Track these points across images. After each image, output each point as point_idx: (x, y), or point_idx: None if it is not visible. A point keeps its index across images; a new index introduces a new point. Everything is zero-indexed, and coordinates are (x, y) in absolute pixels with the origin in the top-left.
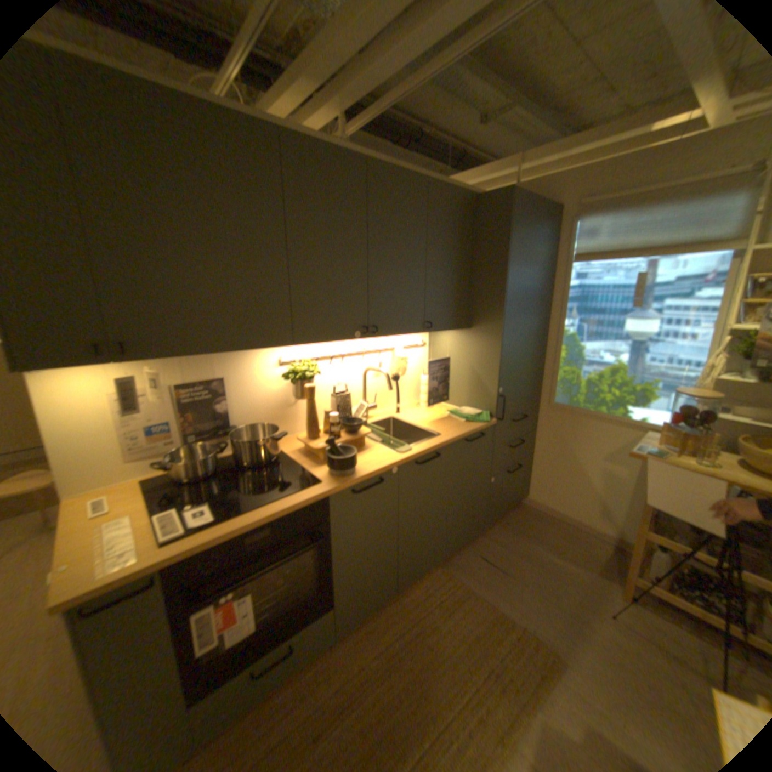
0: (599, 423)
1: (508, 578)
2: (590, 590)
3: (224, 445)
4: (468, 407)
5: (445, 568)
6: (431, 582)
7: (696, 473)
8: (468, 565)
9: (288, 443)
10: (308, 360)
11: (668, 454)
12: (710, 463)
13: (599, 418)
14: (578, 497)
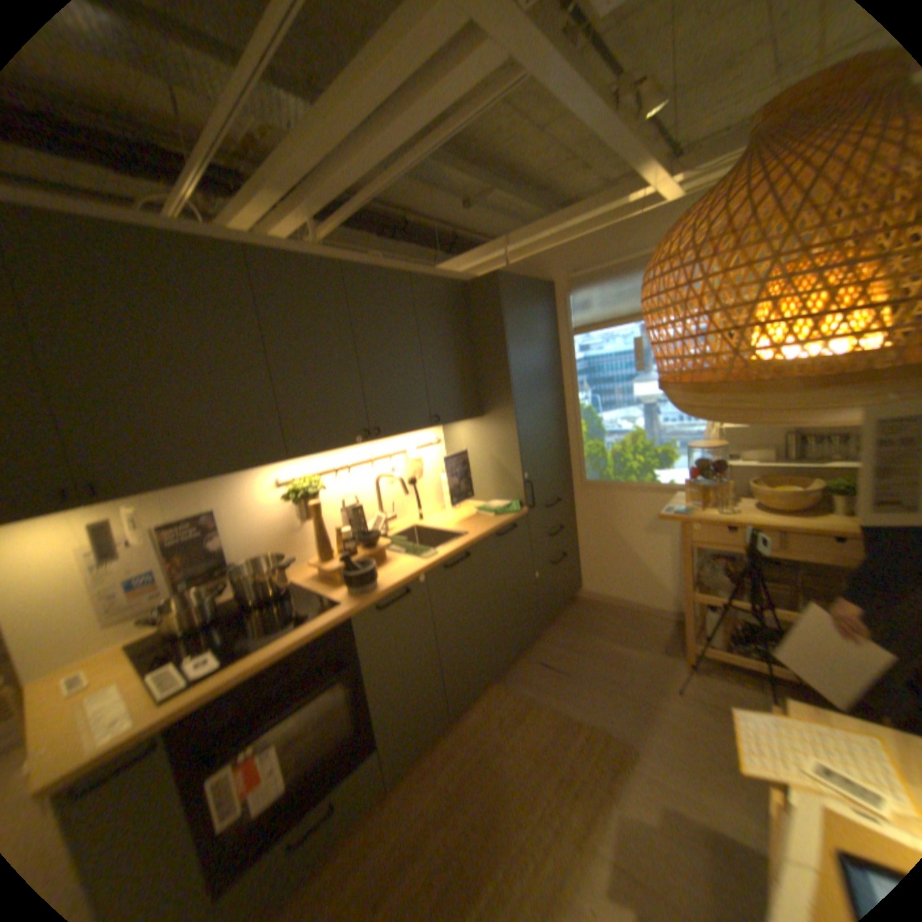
0: (631, 493)
1: (570, 677)
2: (654, 670)
3: (224, 584)
4: (497, 499)
5: (501, 683)
6: (487, 700)
7: (717, 522)
8: (526, 674)
9: (299, 571)
10: (309, 475)
11: (693, 510)
12: (731, 510)
13: (631, 488)
14: (629, 575)
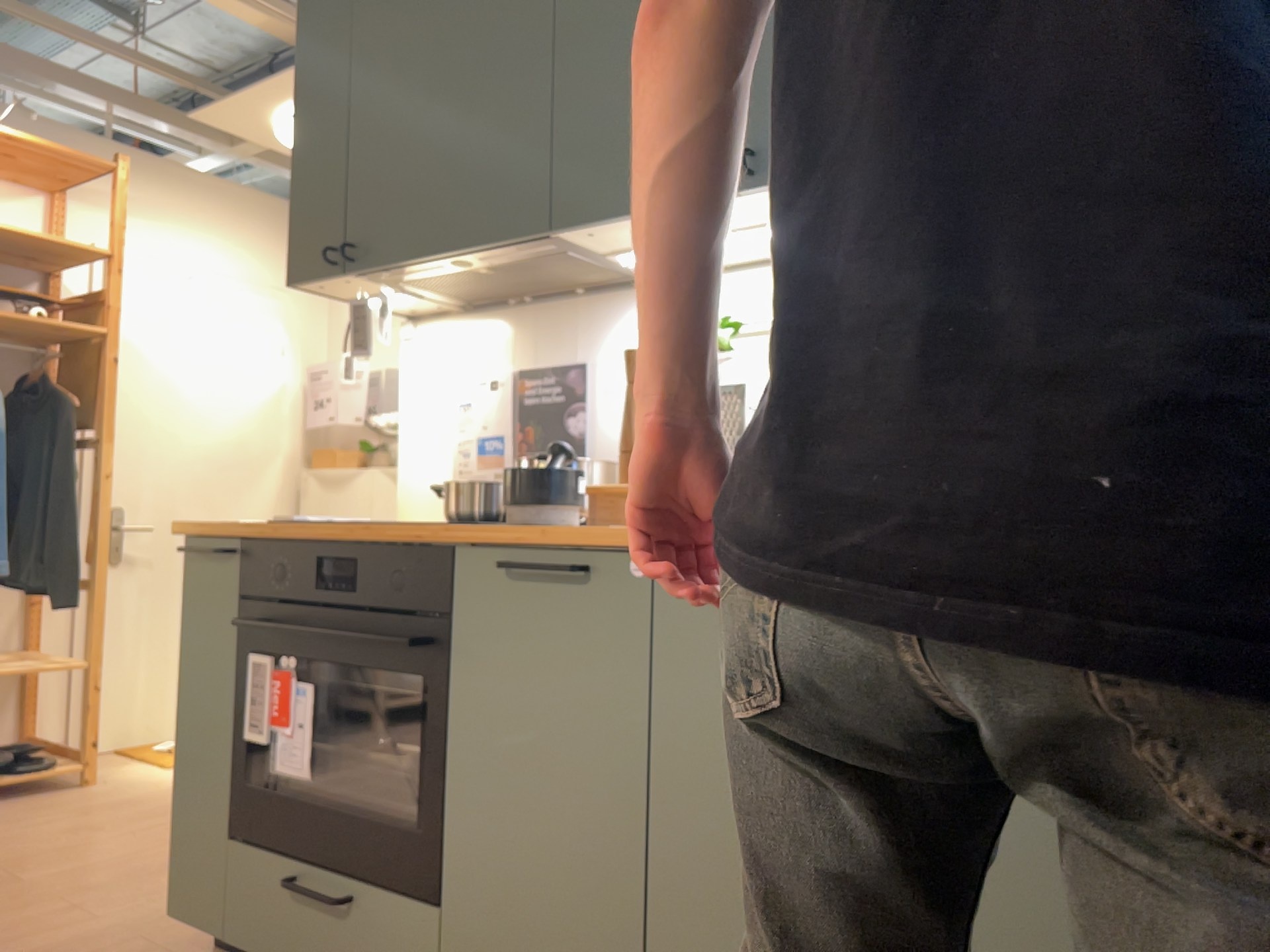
0: None
1: None
2: None
3: None
4: None
5: None
6: None
7: None
8: None
9: None
10: (745, 320)
11: None
12: None
13: None
14: None
